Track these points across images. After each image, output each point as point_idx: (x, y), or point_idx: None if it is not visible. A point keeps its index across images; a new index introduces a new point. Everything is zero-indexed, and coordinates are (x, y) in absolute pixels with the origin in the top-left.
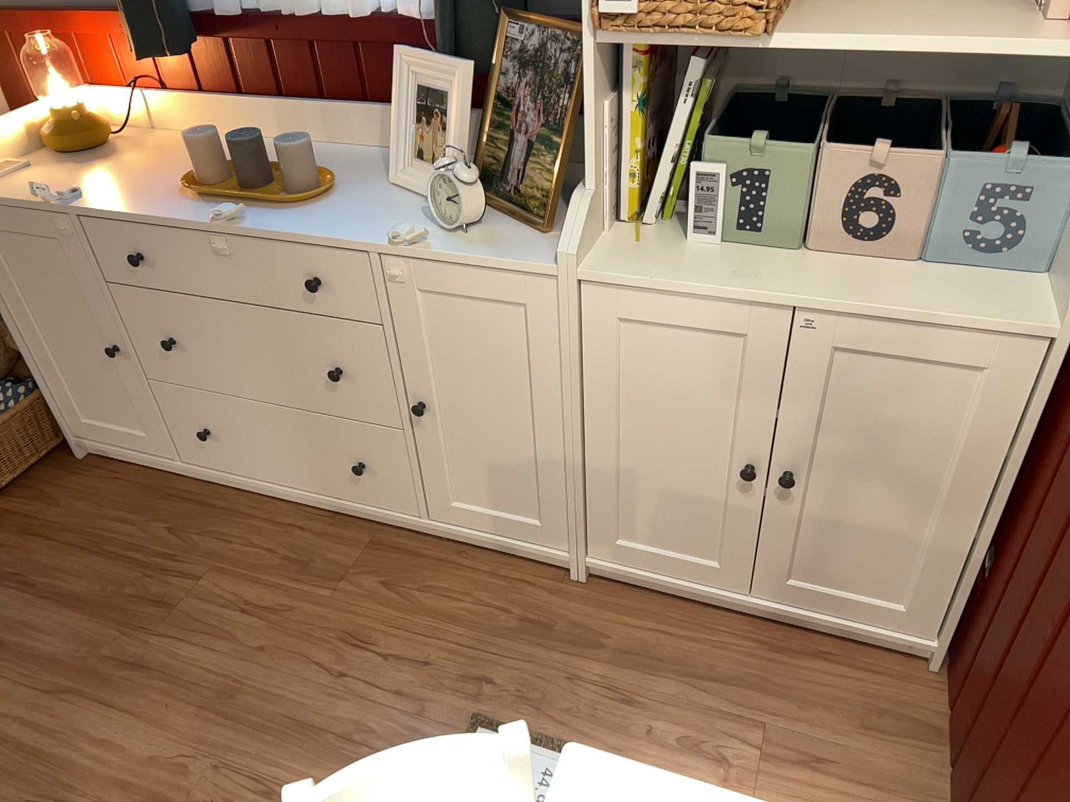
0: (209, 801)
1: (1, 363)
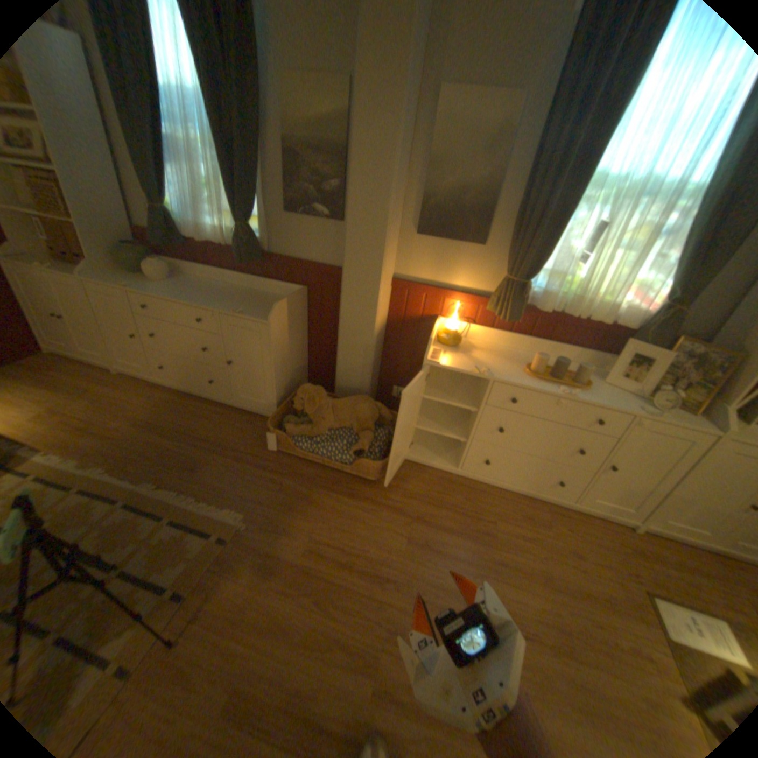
0: (579, 635)
1: (375, 419)
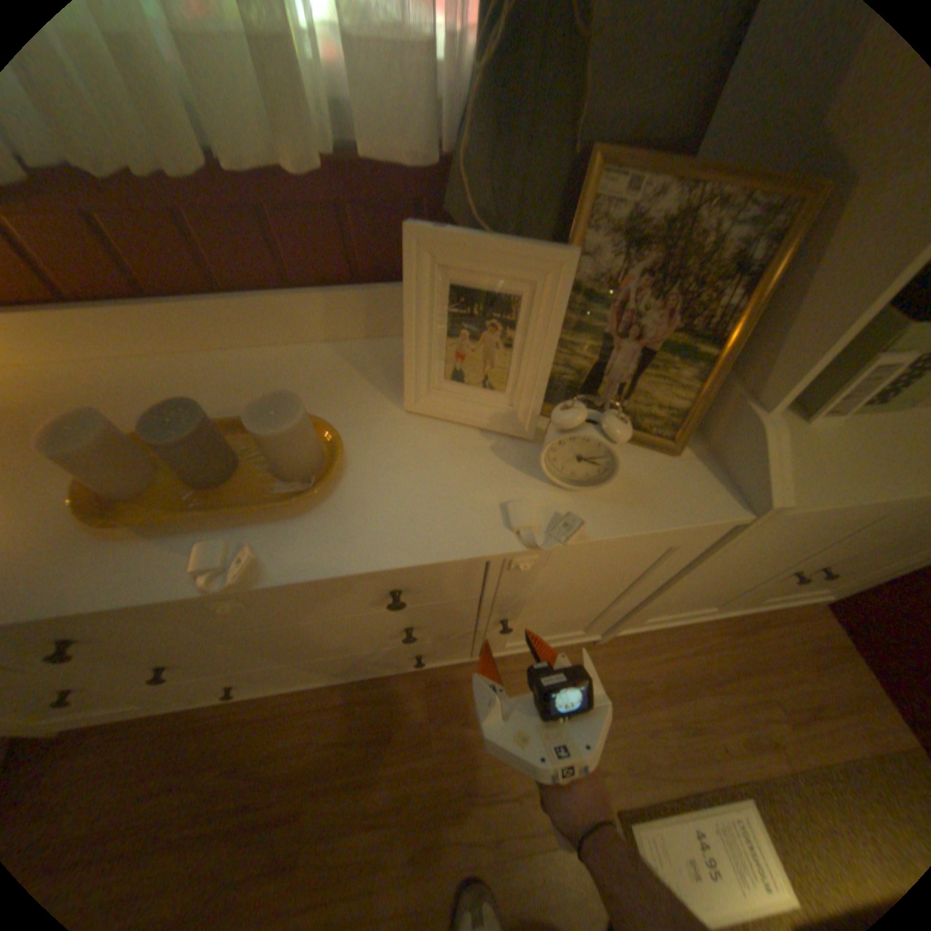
0: None
1: None
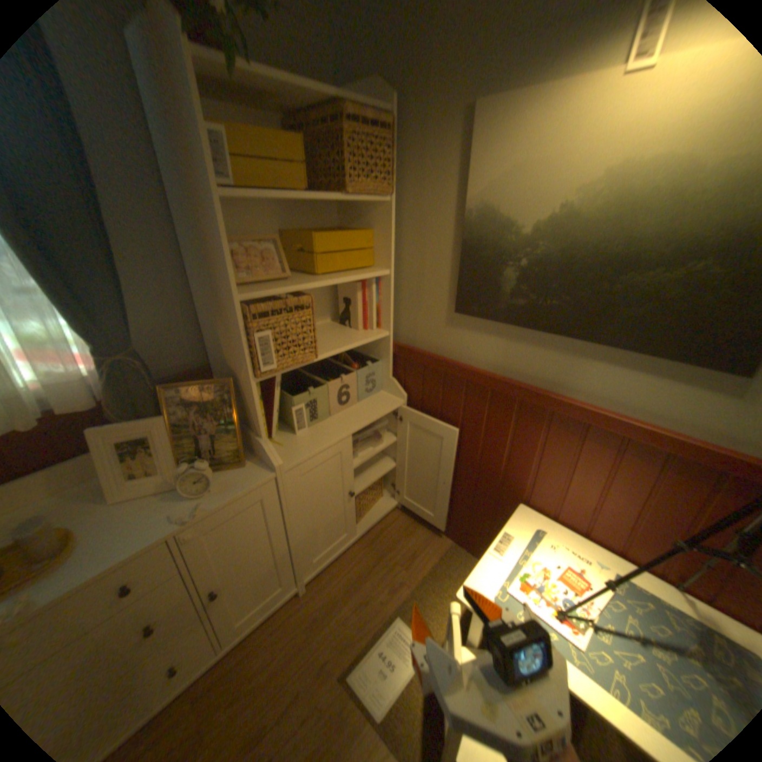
0: None
1: None
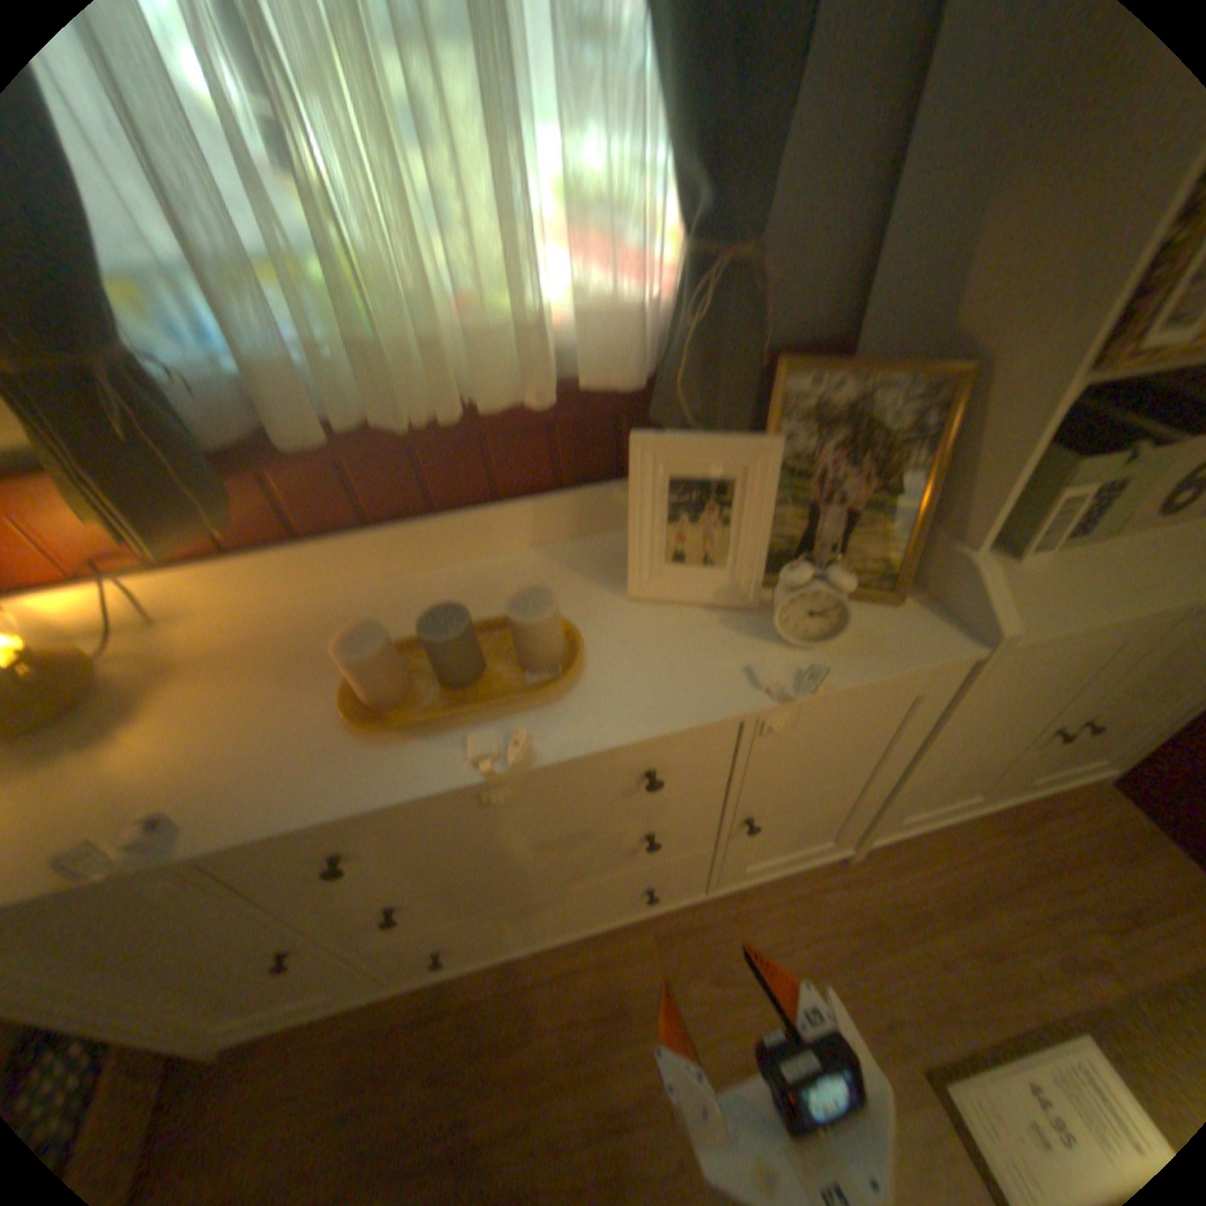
0: None
1: None
